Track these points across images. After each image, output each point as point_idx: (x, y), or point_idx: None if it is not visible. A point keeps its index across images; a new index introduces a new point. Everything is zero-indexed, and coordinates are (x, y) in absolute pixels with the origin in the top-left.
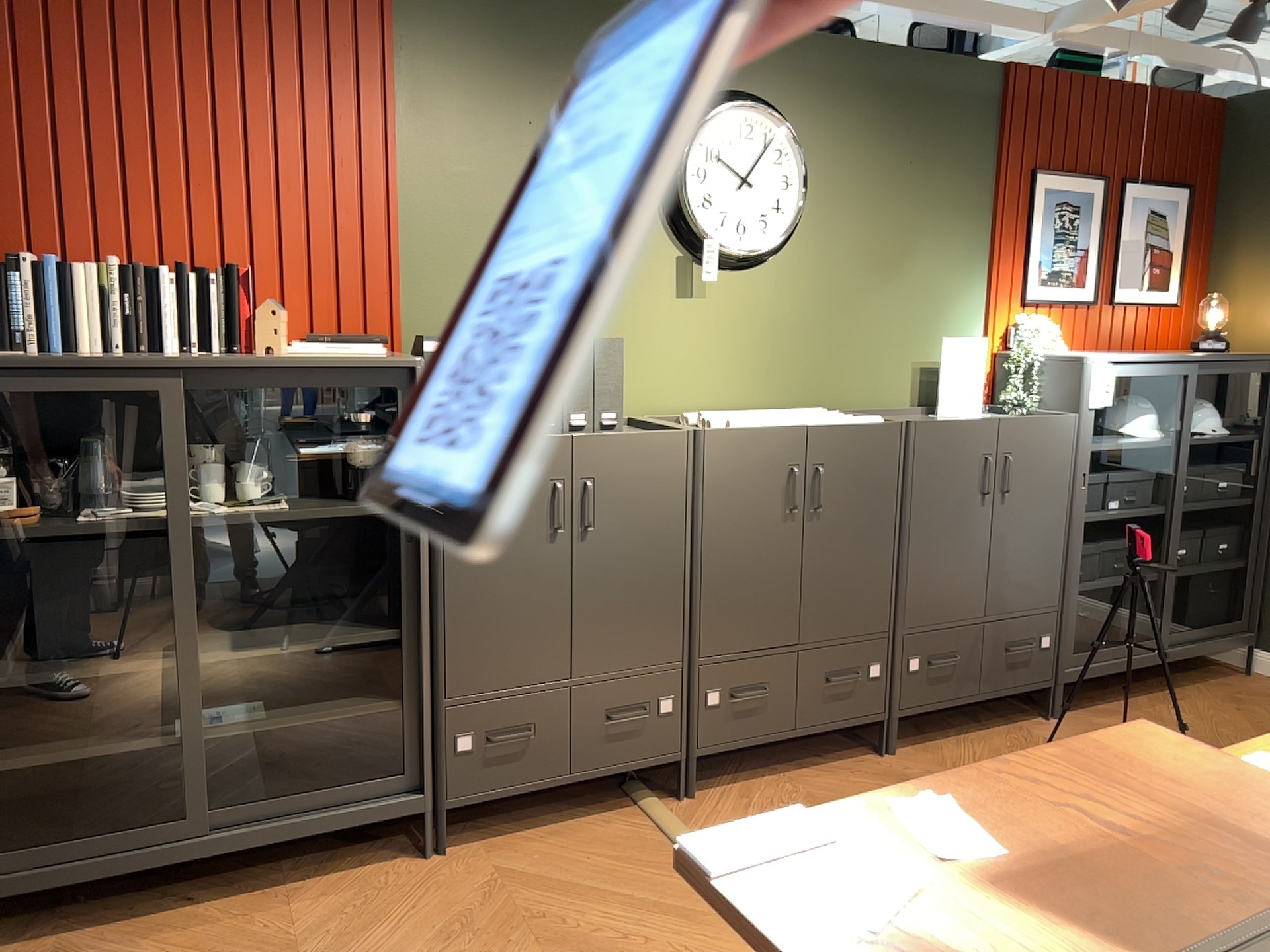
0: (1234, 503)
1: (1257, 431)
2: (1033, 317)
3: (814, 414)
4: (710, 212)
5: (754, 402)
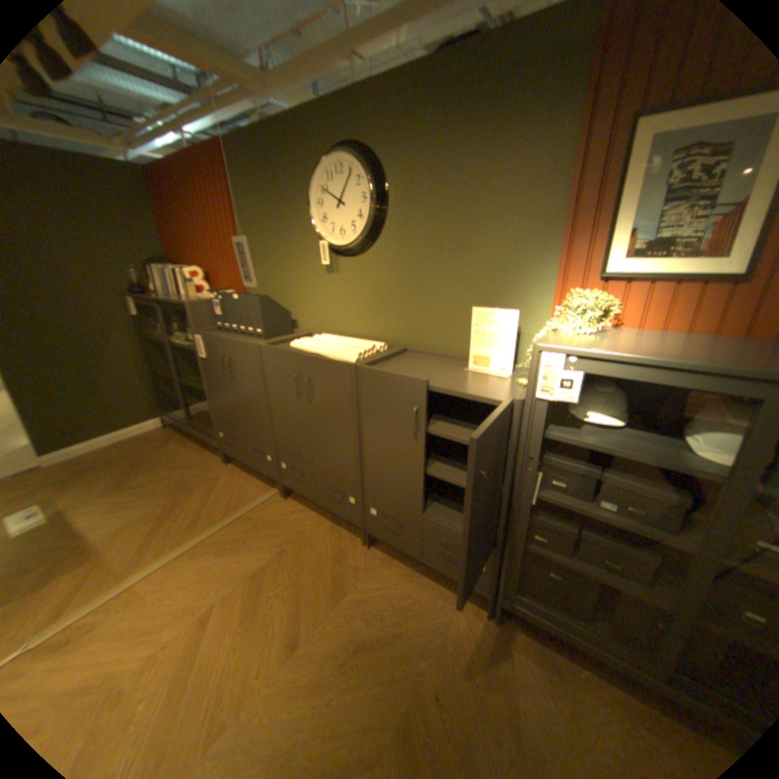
0: None
1: None
2: (602, 292)
3: (348, 348)
4: (326, 224)
5: (366, 334)
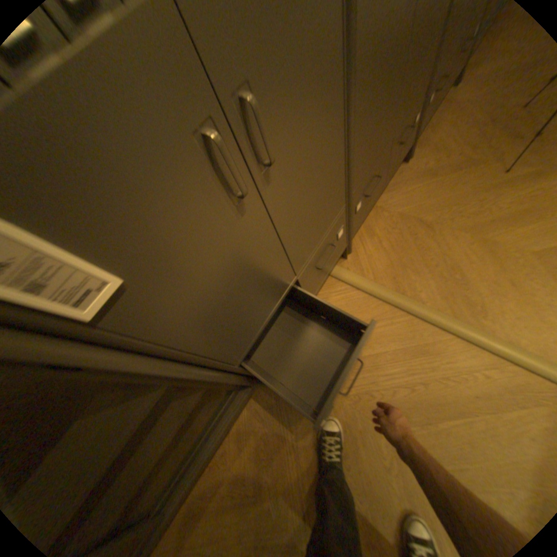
0: None
1: None
2: None
3: None
4: None
5: None
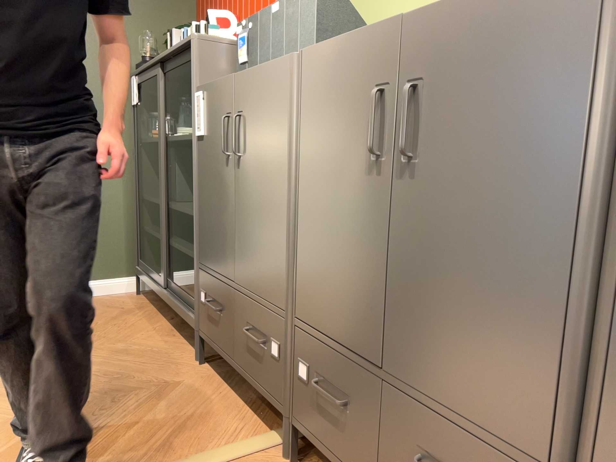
0: None
1: None
2: None
3: None
4: None
5: None
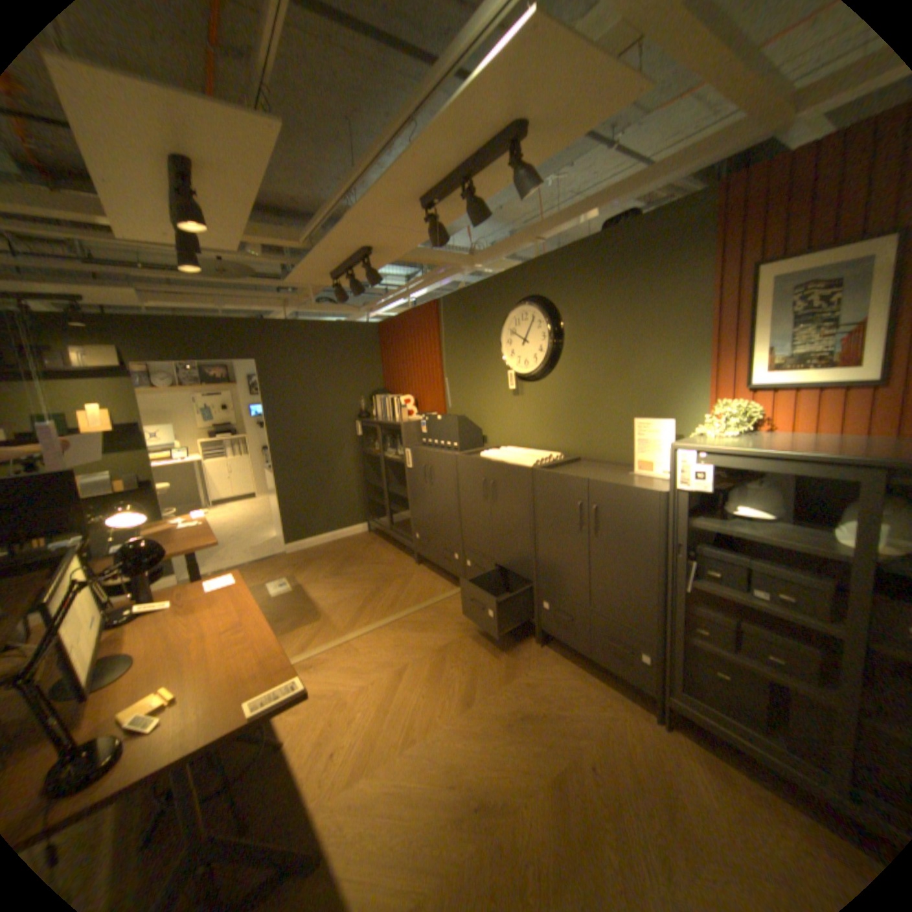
0: None
1: None
2: (750, 401)
3: (528, 456)
4: (514, 358)
5: (546, 446)
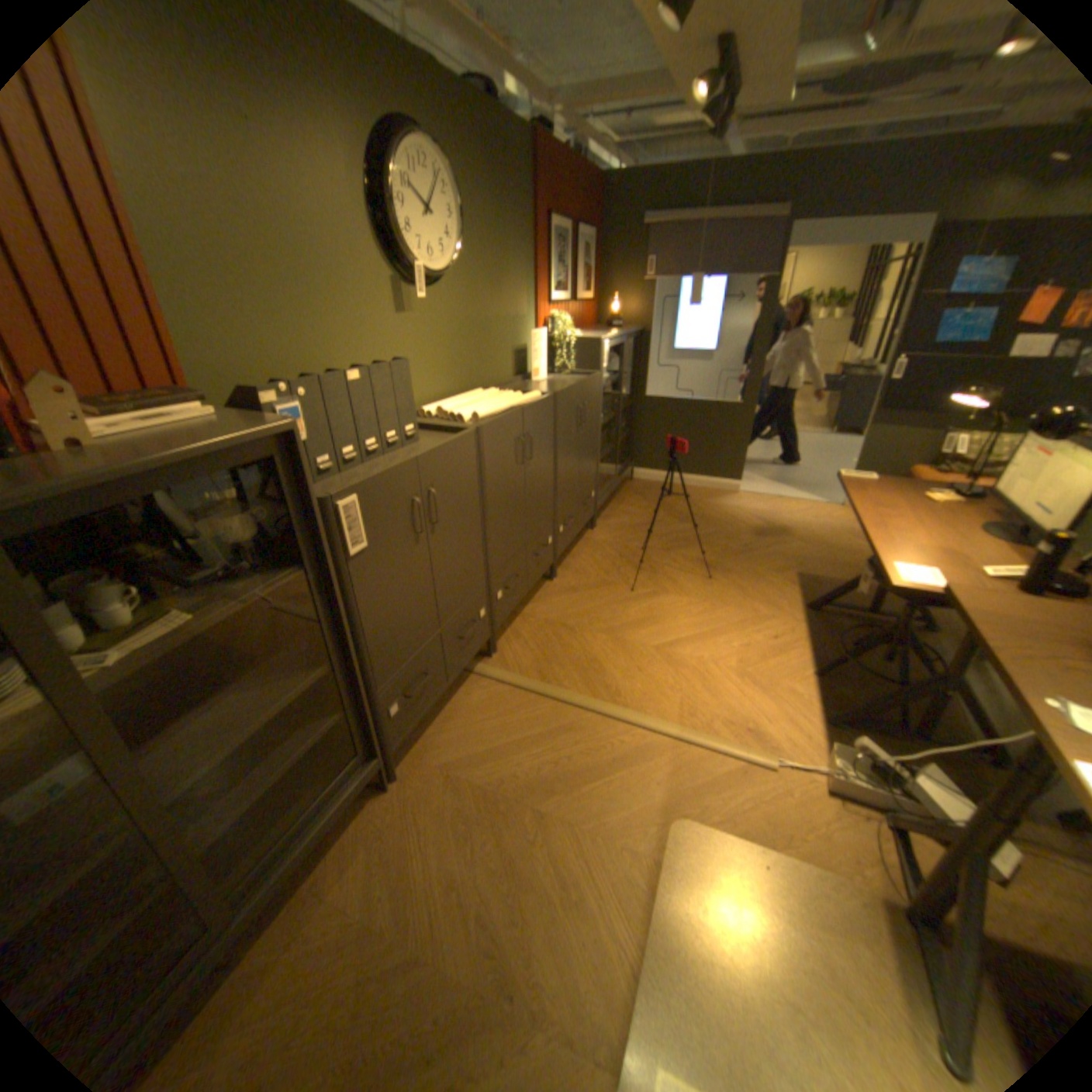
0: (628, 404)
1: (631, 366)
2: (556, 312)
3: (500, 395)
4: (410, 235)
5: (448, 390)
